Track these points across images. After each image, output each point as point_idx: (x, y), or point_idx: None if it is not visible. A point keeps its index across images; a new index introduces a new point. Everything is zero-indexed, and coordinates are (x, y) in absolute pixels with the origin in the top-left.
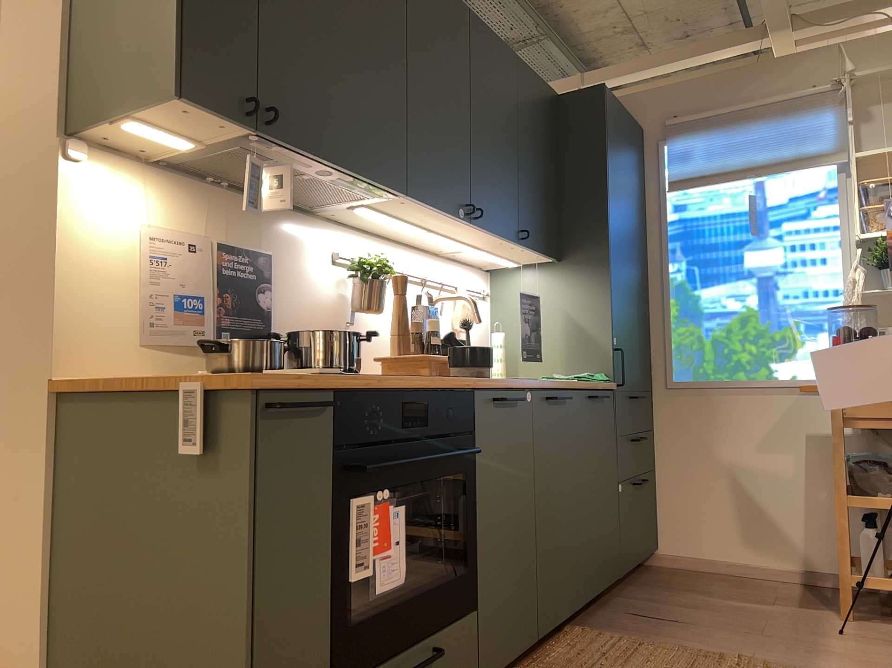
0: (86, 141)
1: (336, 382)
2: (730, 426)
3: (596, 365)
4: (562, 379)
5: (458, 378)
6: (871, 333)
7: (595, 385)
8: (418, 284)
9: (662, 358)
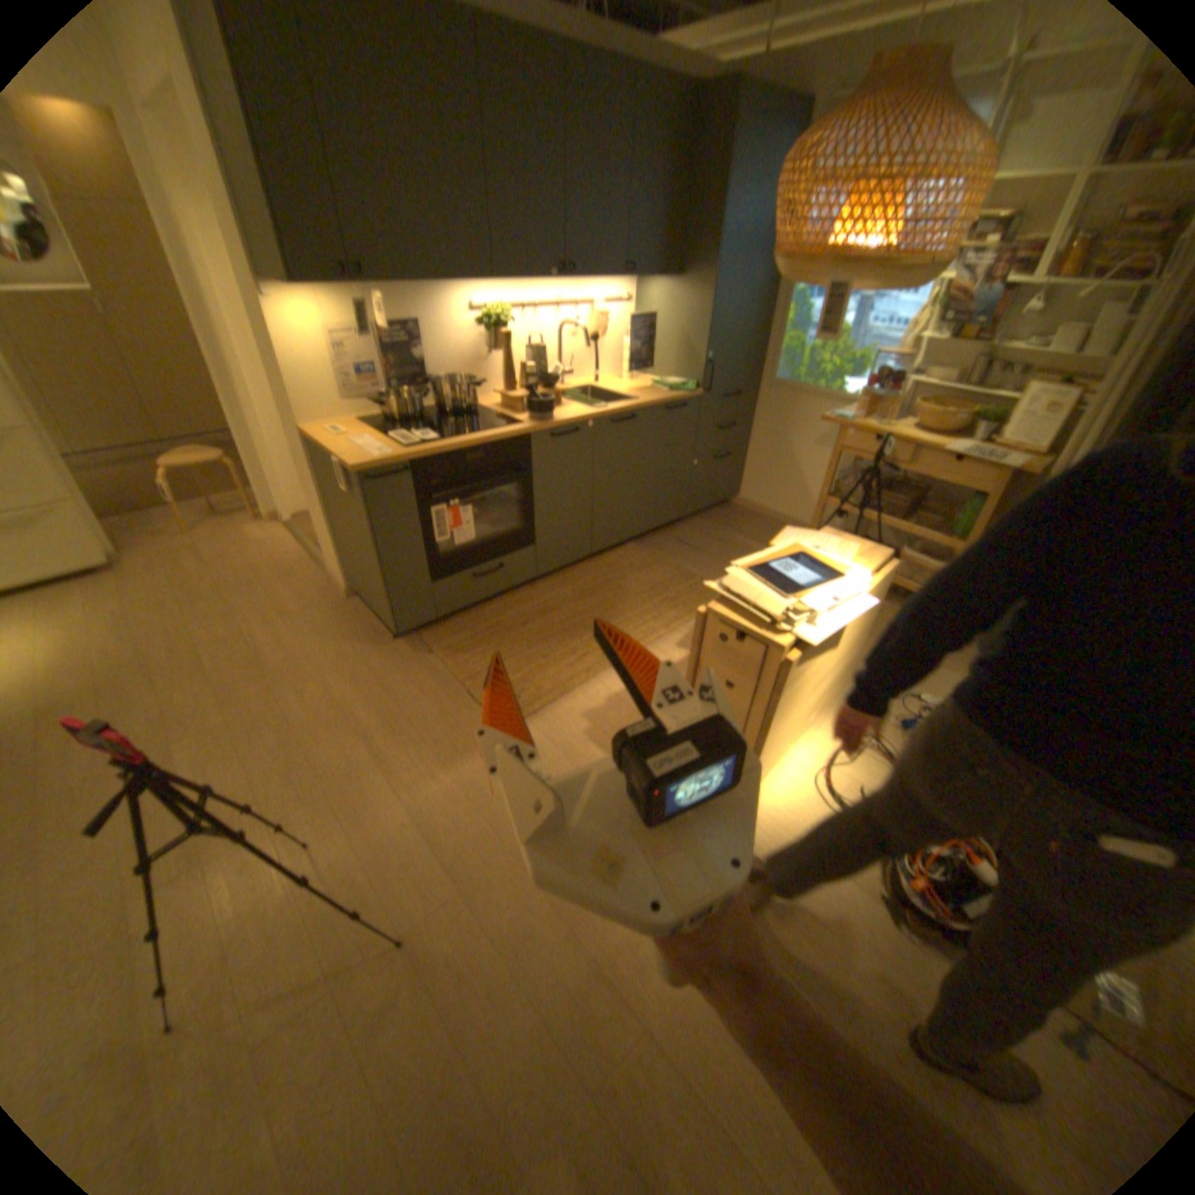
0: (267, 278)
1: (407, 457)
2: (801, 423)
3: (690, 374)
4: (658, 387)
5: (518, 425)
6: (915, 372)
7: (673, 397)
8: (556, 304)
9: (771, 357)
